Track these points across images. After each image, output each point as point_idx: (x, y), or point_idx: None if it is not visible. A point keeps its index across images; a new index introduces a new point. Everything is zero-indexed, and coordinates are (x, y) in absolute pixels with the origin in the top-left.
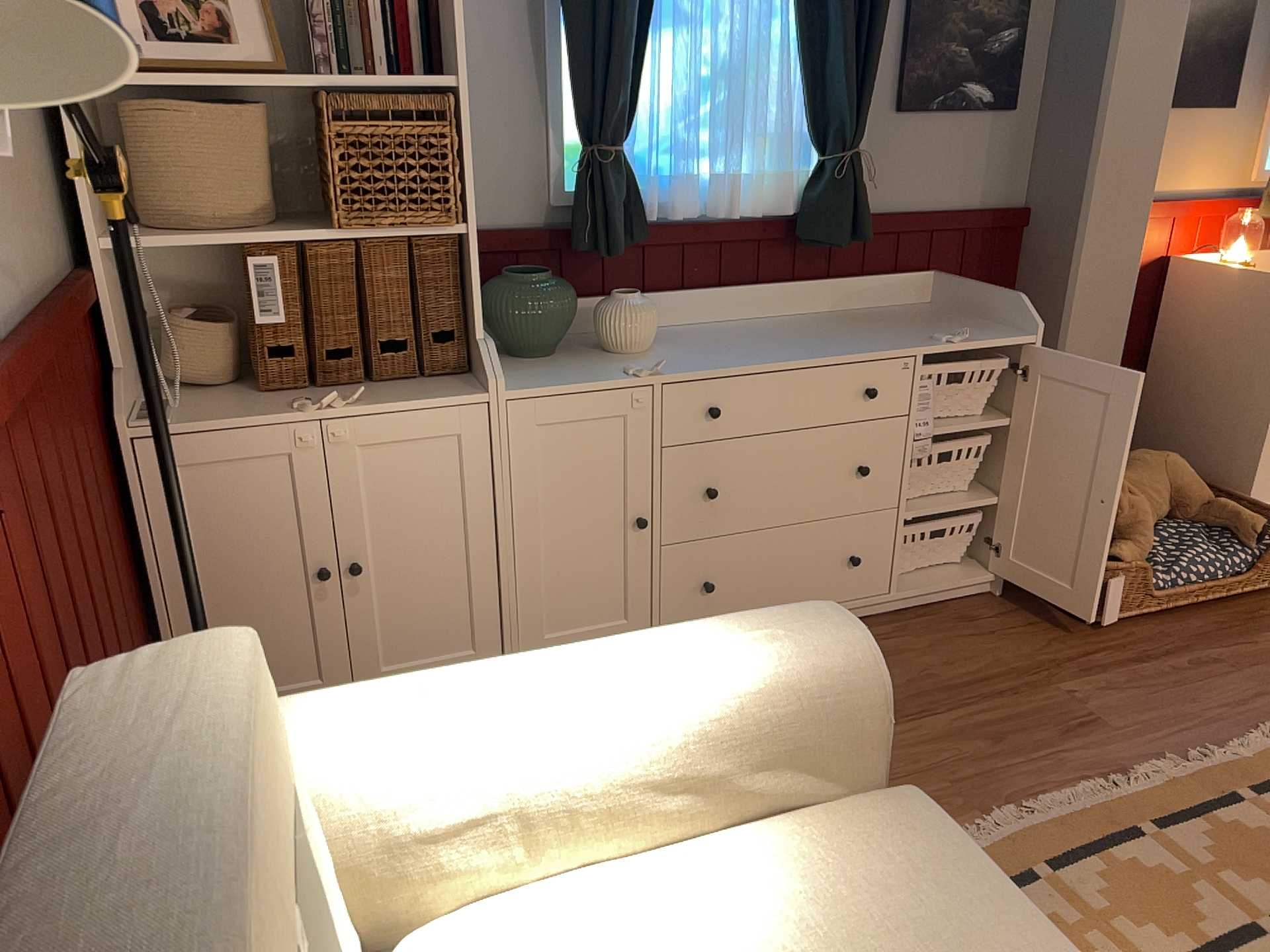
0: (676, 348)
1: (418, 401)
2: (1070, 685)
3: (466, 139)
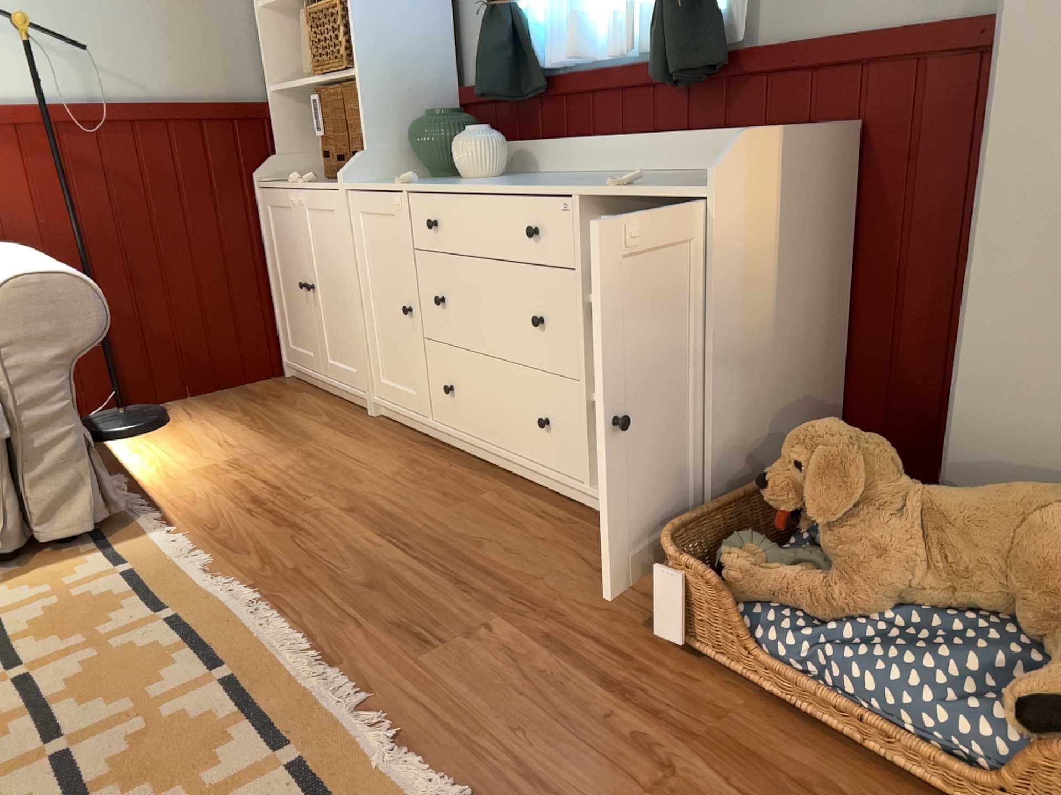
0: (494, 179)
1: (327, 186)
2: (506, 628)
3: (351, 9)
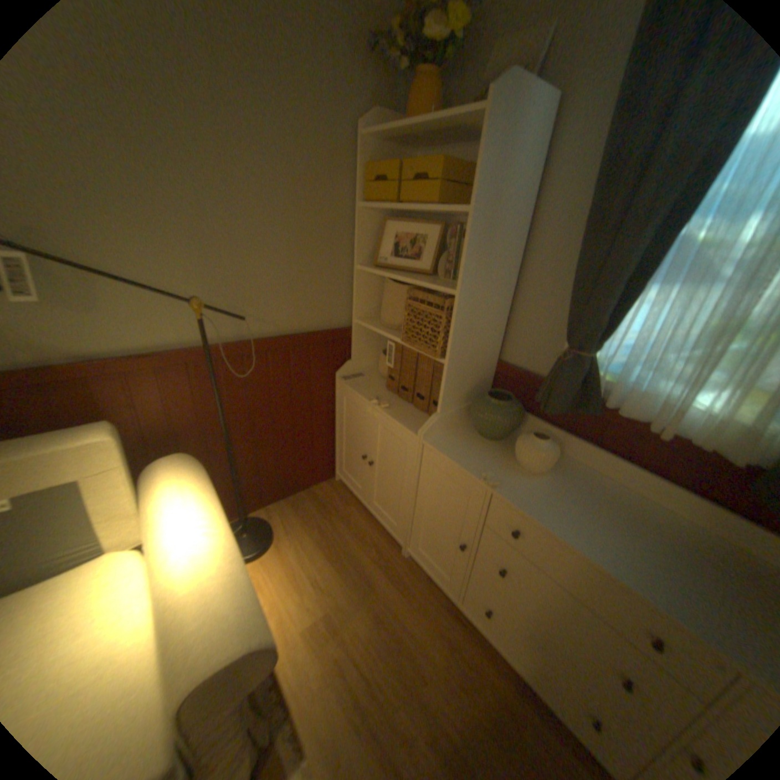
0: (557, 486)
1: (402, 421)
2: None
3: (456, 321)
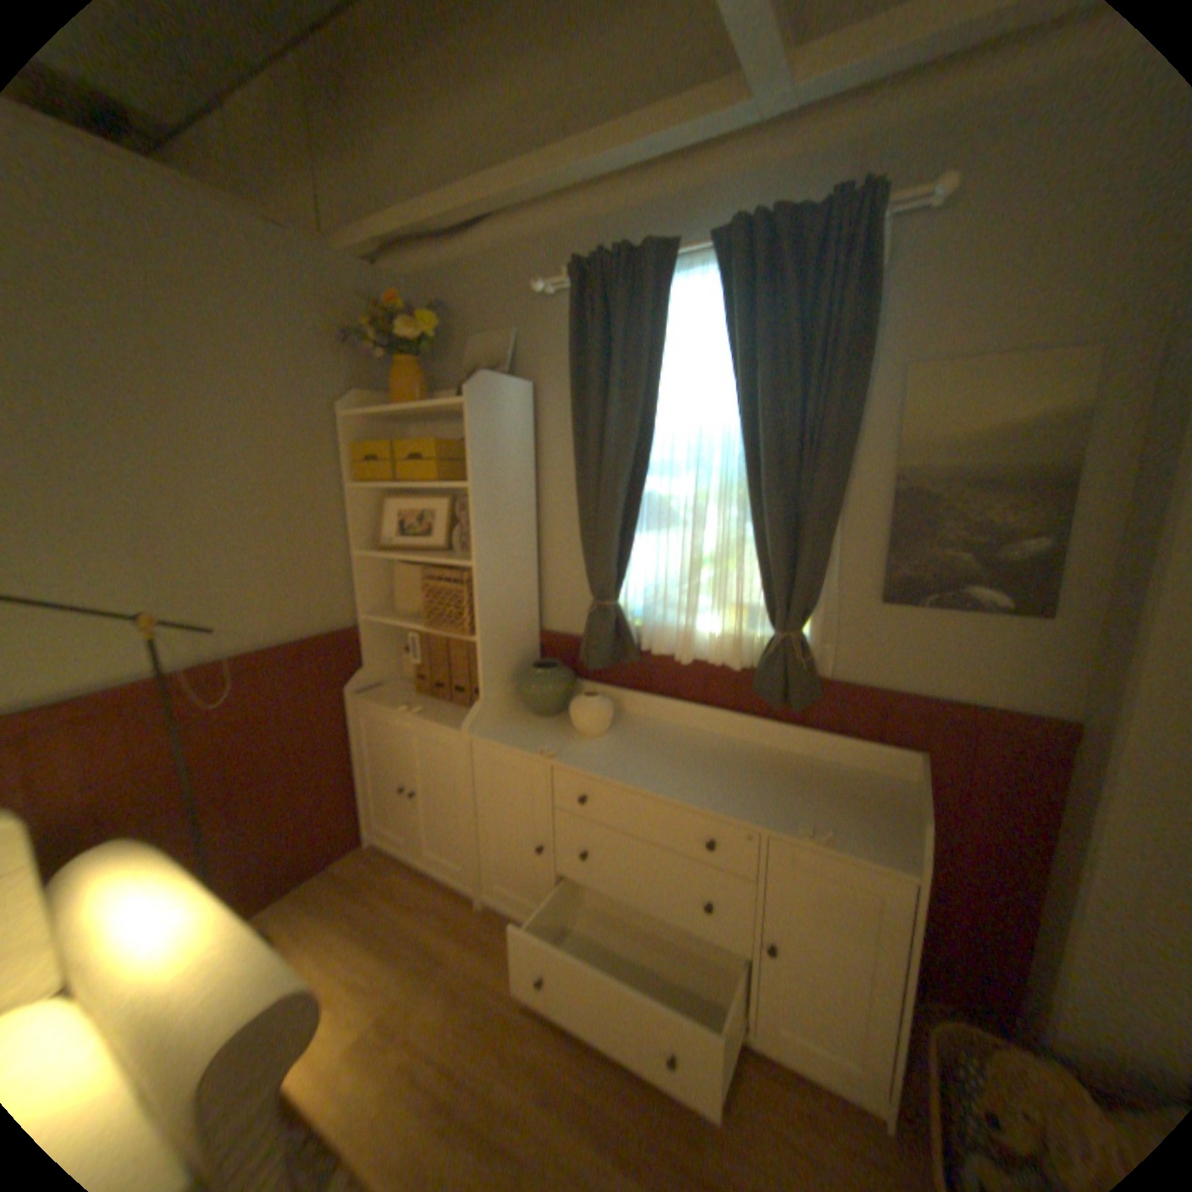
0: (615, 743)
1: (440, 723)
2: None
3: (477, 594)
